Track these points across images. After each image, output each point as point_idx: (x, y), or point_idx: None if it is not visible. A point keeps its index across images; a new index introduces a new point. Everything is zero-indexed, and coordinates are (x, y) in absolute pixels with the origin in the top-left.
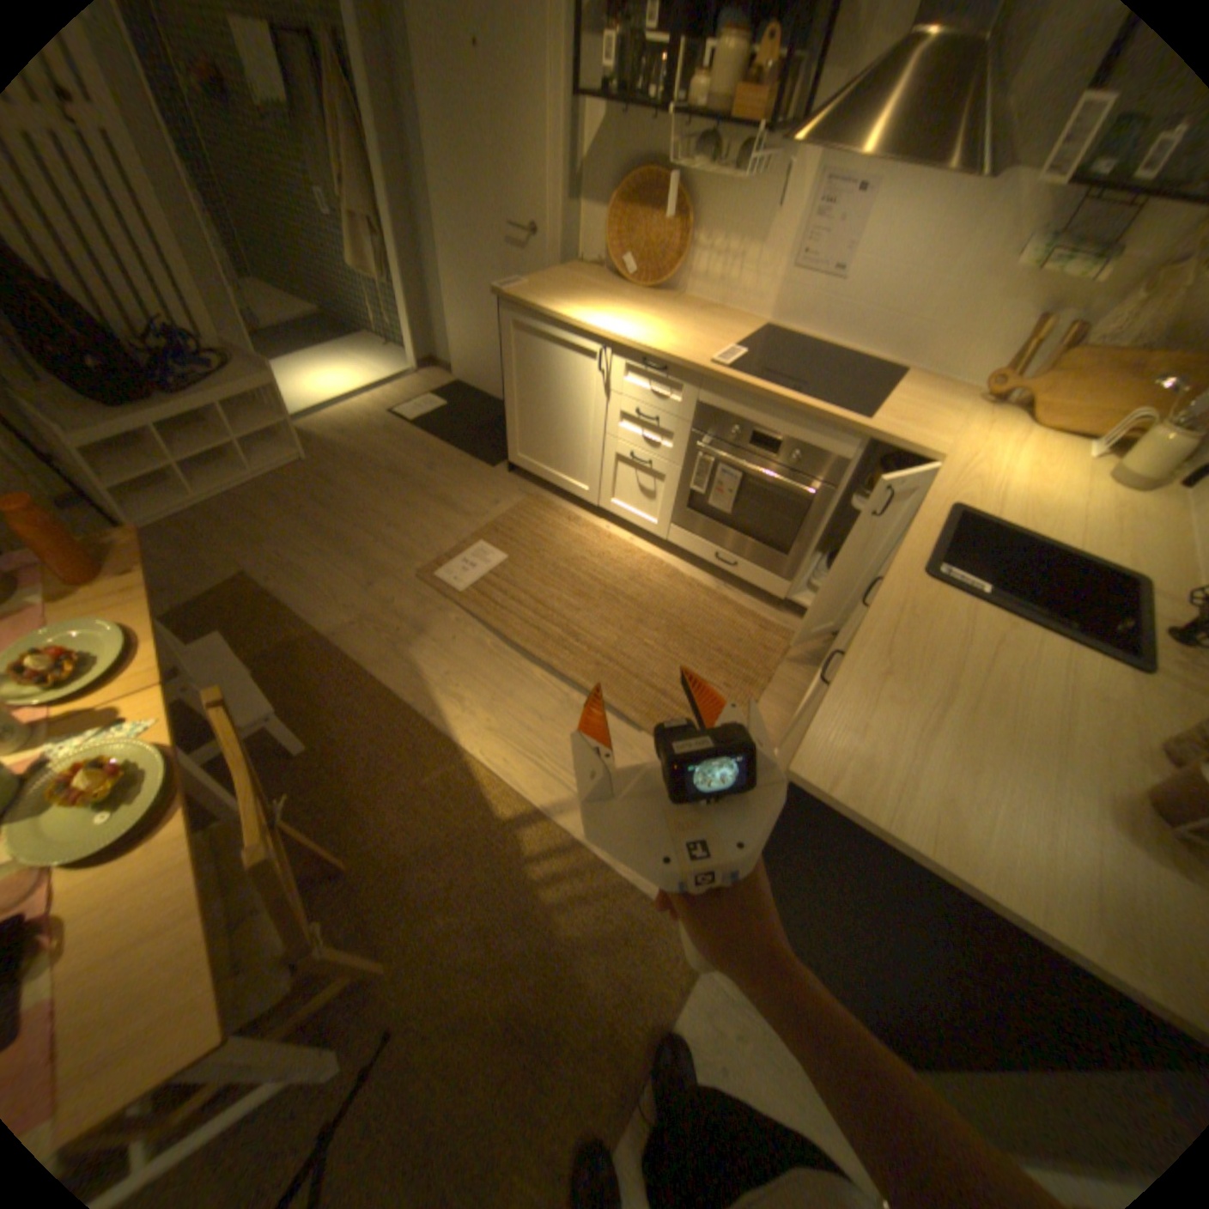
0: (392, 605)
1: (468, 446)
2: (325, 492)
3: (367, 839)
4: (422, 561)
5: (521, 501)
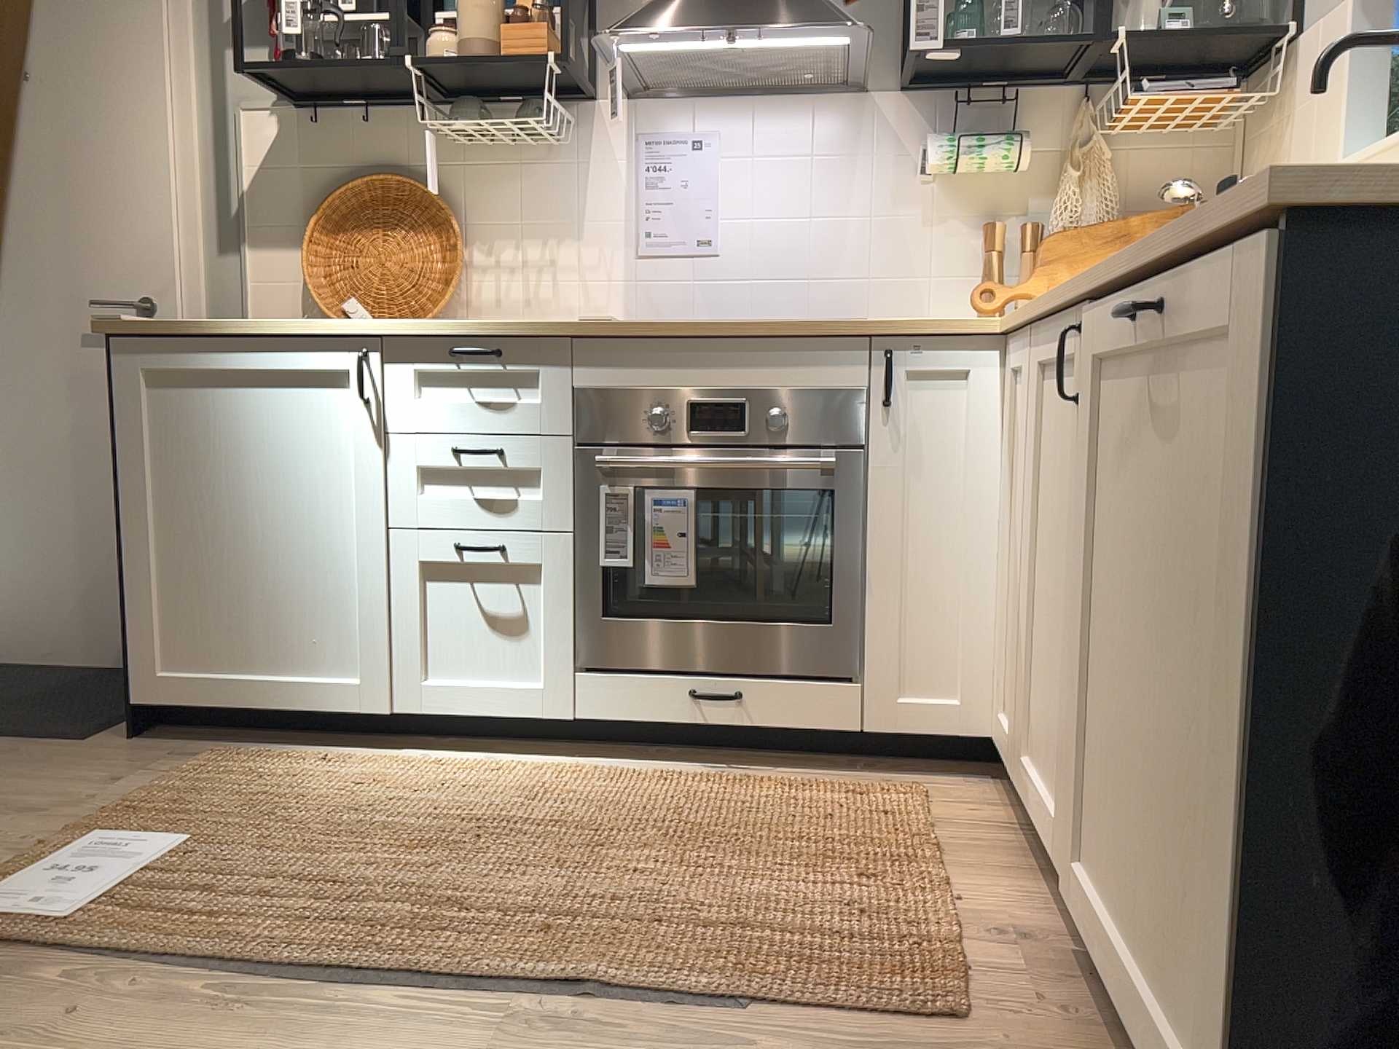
0: None
1: (0, 726)
2: None
3: None
4: None
5: (184, 767)
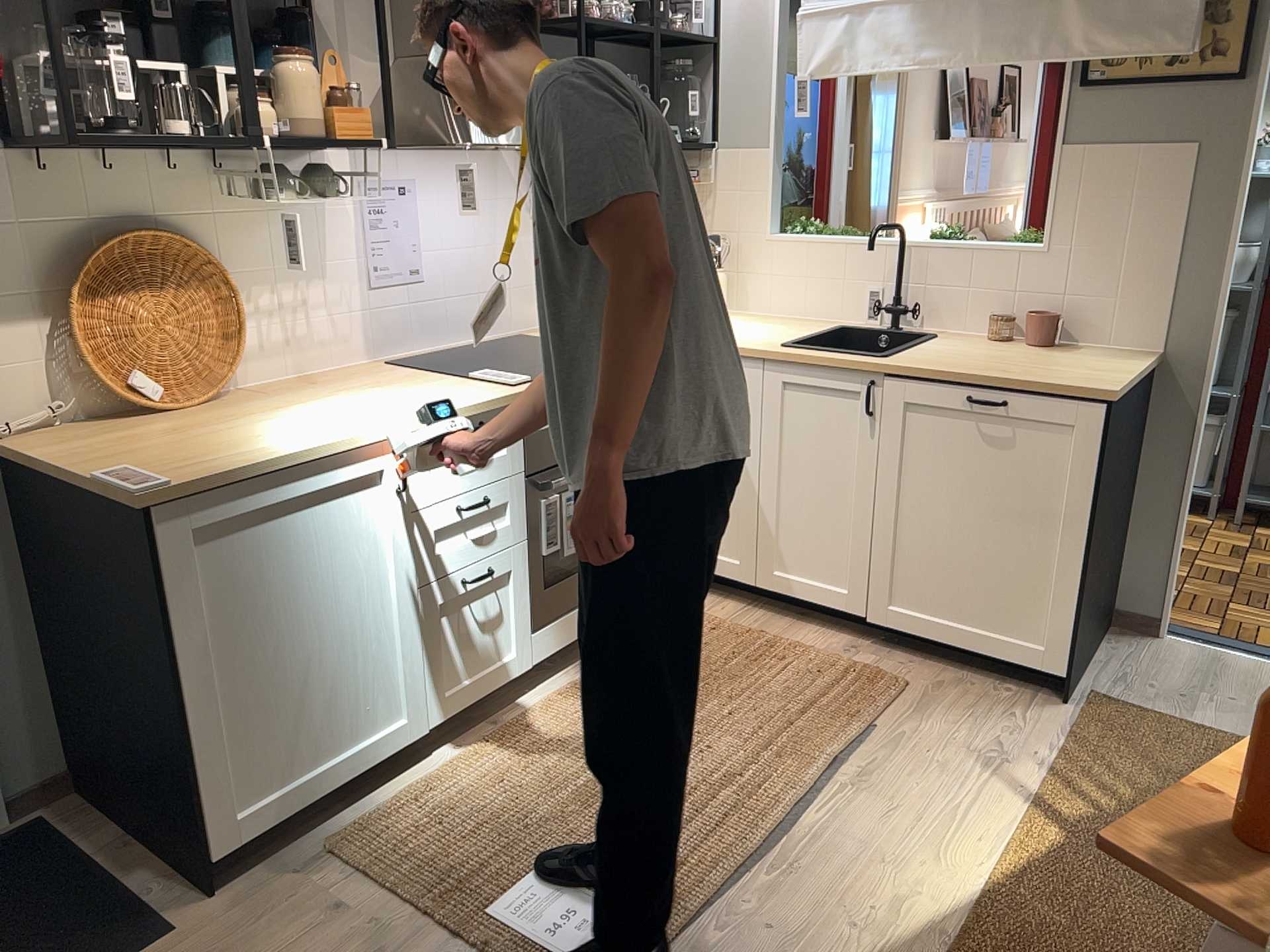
0: None
1: None
2: None
3: None
4: None
5: (340, 866)
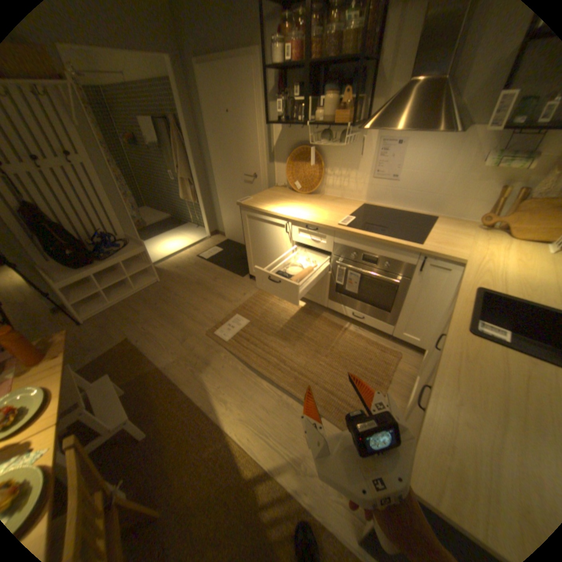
0: (193, 350)
1: (231, 267)
2: (167, 295)
3: (172, 493)
4: (208, 326)
5: (255, 292)
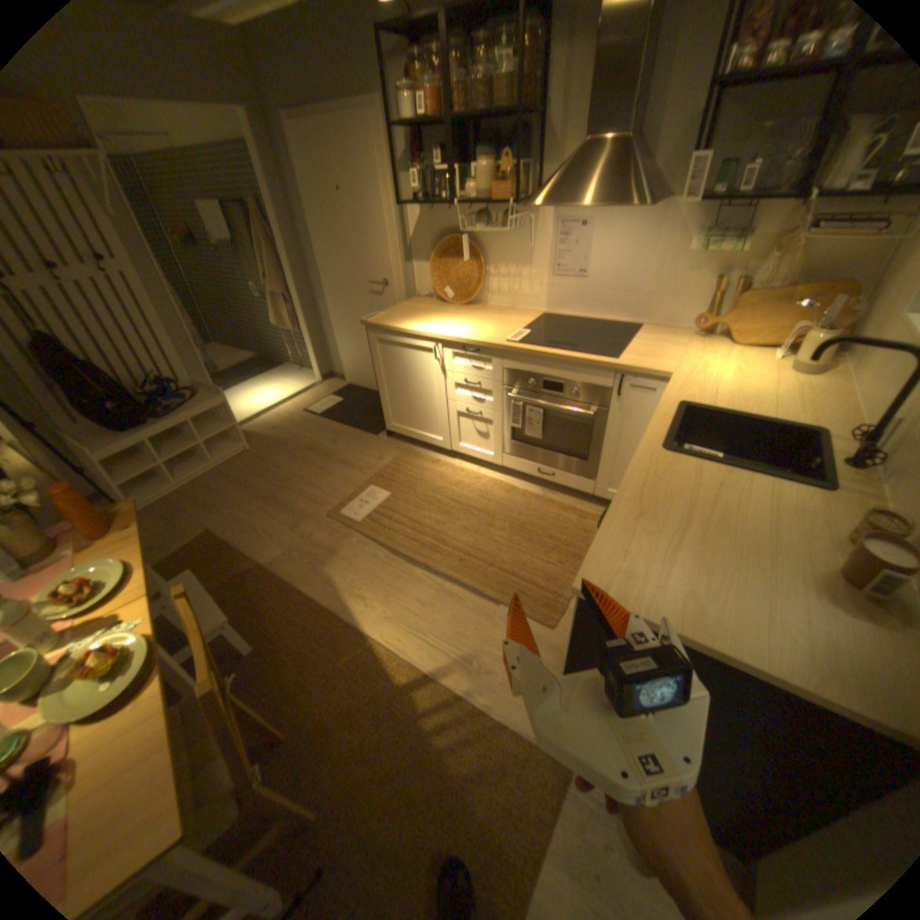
0: (311, 537)
1: (359, 424)
2: (263, 468)
3: (299, 712)
4: (331, 504)
5: (398, 454)
